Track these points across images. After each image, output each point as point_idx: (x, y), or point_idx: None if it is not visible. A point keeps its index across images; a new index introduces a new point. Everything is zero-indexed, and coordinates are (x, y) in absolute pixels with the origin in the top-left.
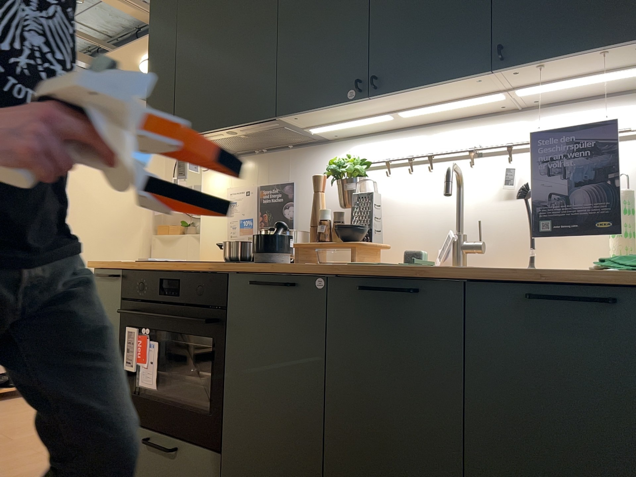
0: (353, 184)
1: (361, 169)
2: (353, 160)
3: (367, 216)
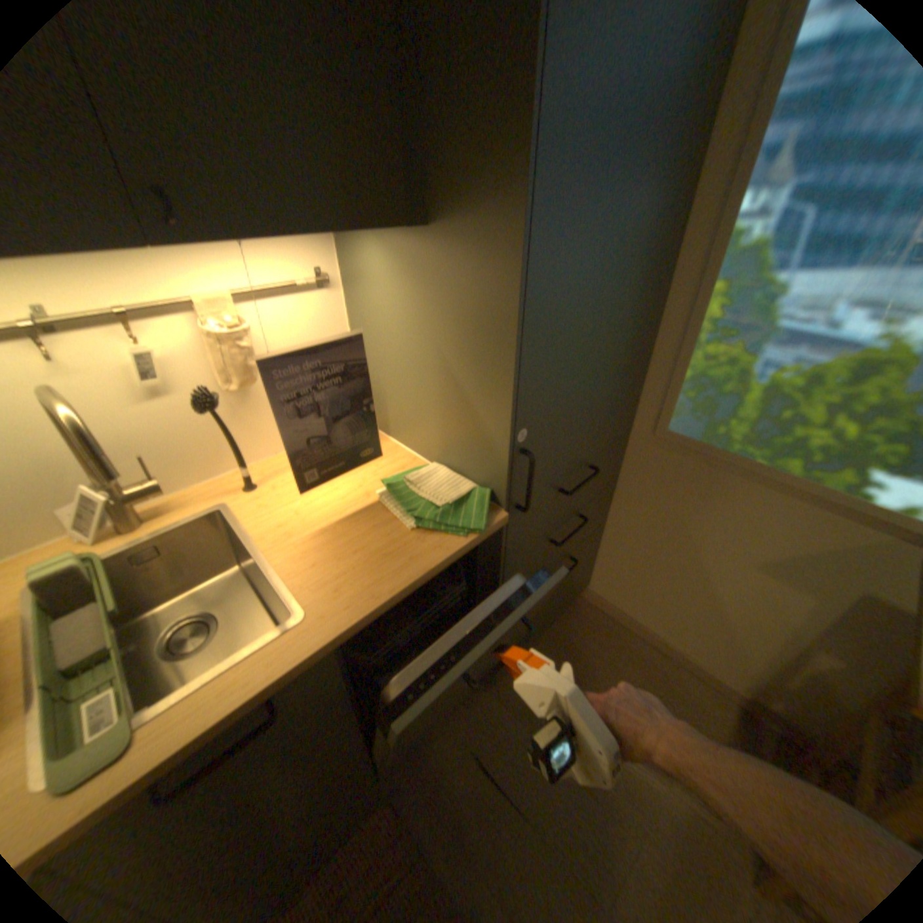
0: None
1: None
2: None
3: None
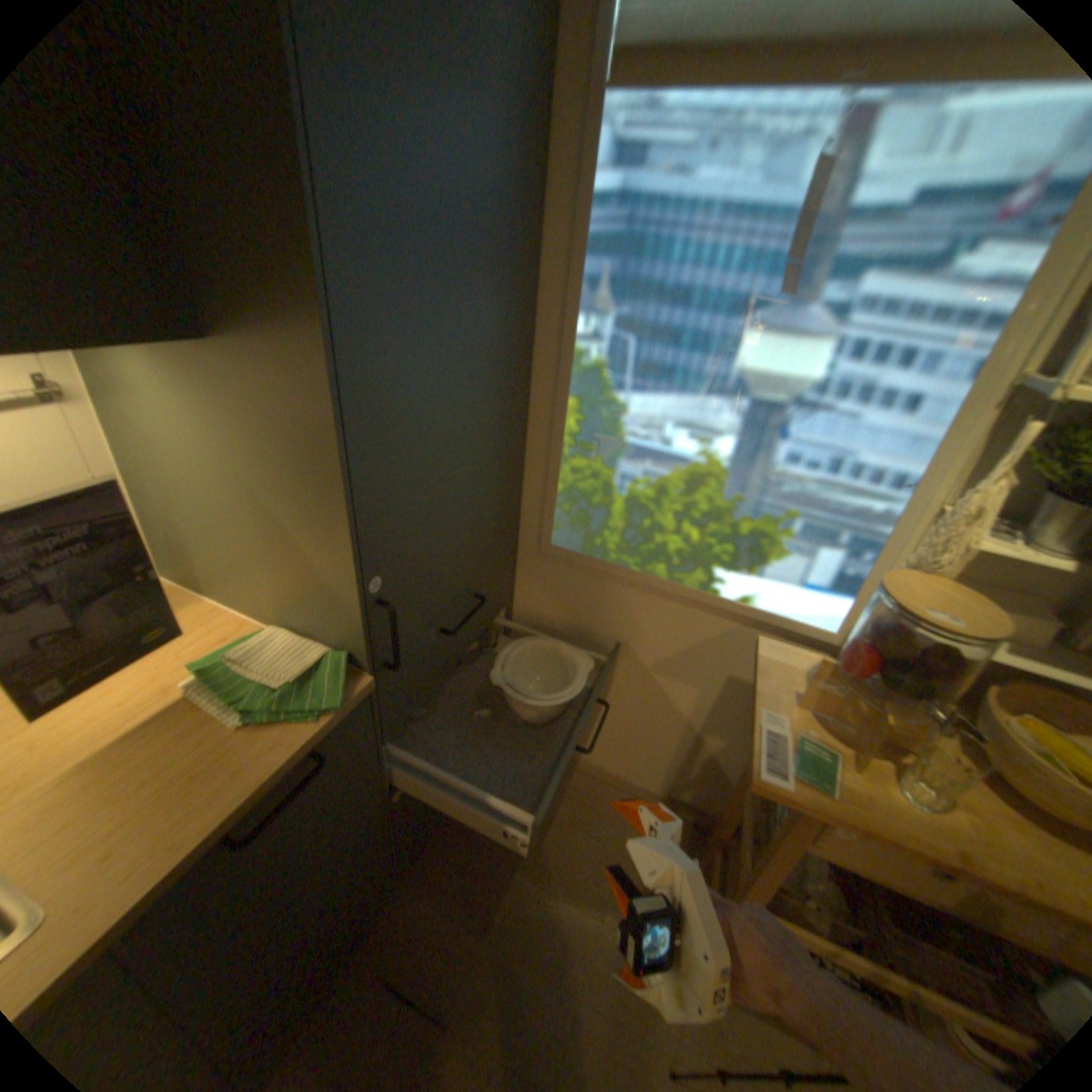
0: None
1: None
2: None
3: None
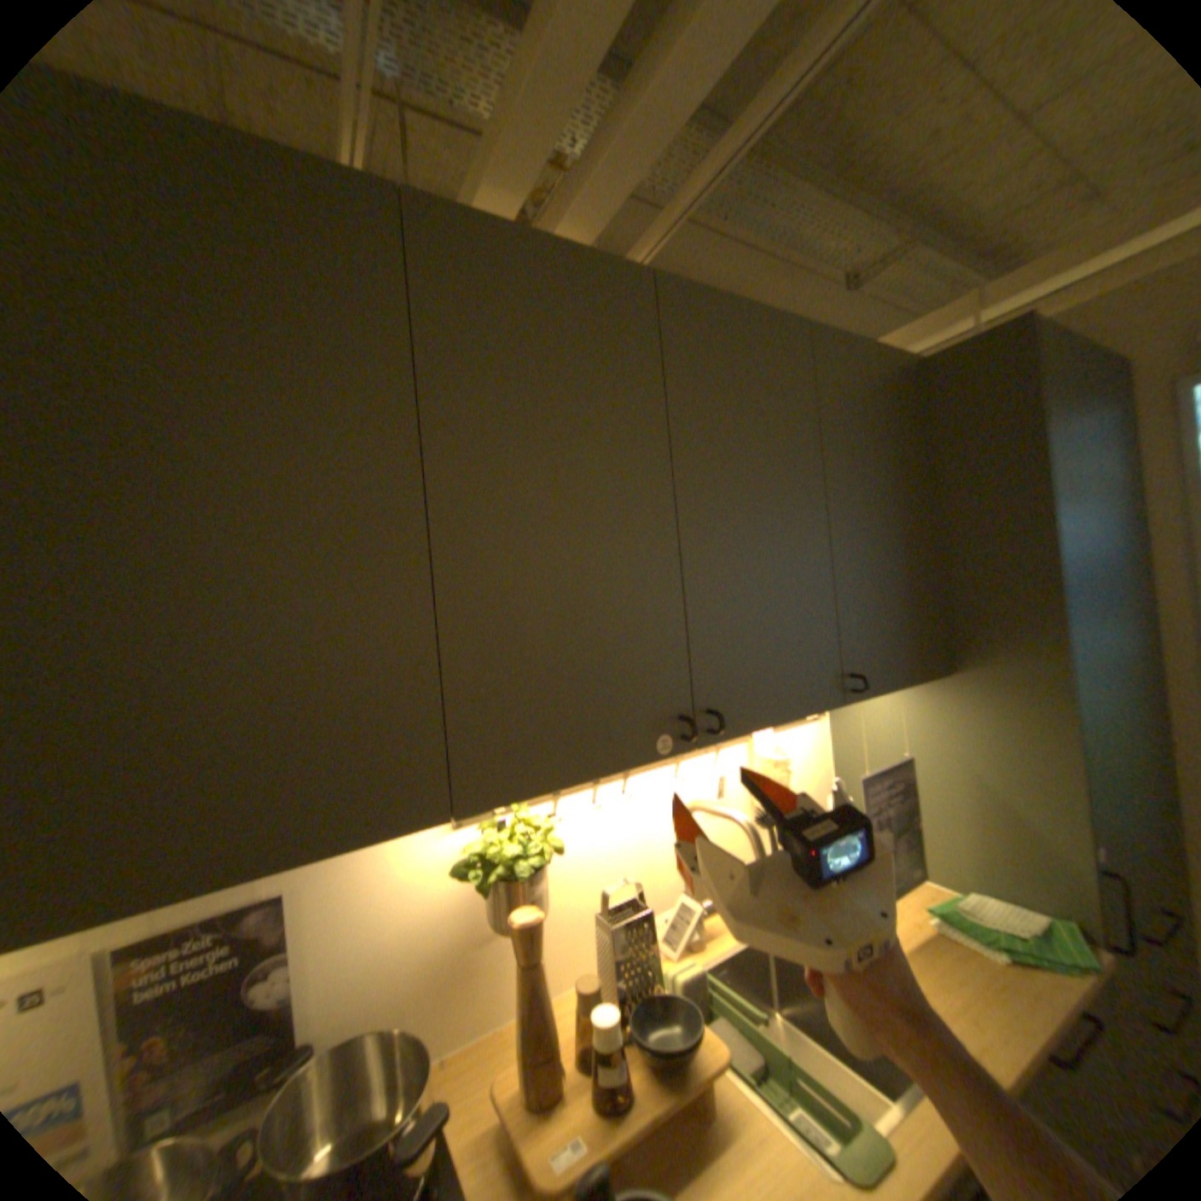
0: (546, 881)
1: (563, 845)
2: (544, 829)
3: (650, 967)
